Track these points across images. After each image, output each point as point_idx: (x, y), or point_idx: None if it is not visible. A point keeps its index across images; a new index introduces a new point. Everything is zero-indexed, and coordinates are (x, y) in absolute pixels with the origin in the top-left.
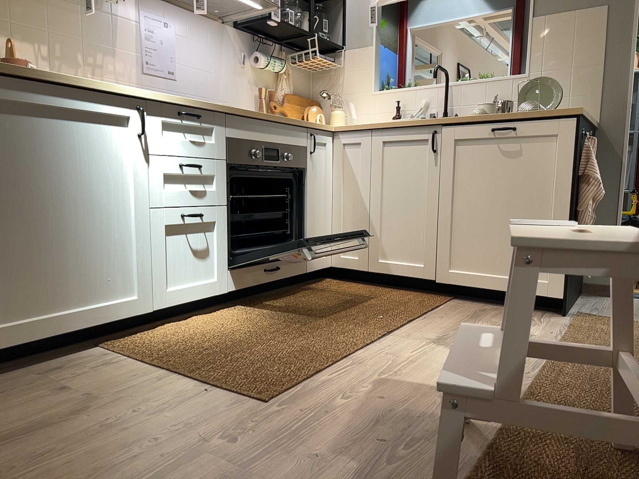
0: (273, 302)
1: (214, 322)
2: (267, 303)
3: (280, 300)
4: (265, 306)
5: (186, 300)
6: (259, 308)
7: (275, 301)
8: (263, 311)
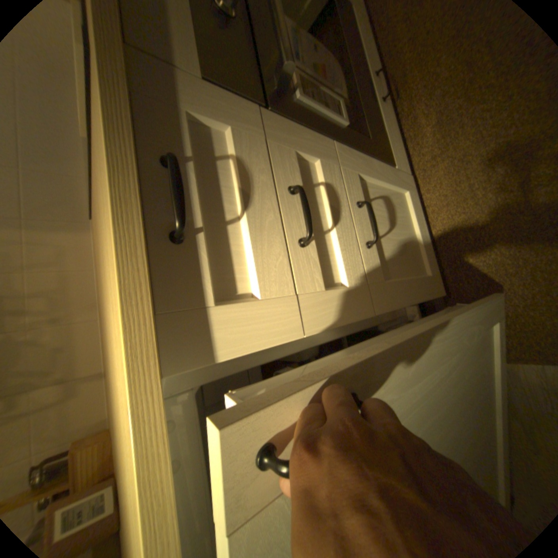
0: (432, 107)
1: (478, 219)
2: (424, 117)
3: (432, 95)
4: (442, 125)
5: (432, 246)
6: (454, 138)
7: (424, 102)
8: (473, 134)
